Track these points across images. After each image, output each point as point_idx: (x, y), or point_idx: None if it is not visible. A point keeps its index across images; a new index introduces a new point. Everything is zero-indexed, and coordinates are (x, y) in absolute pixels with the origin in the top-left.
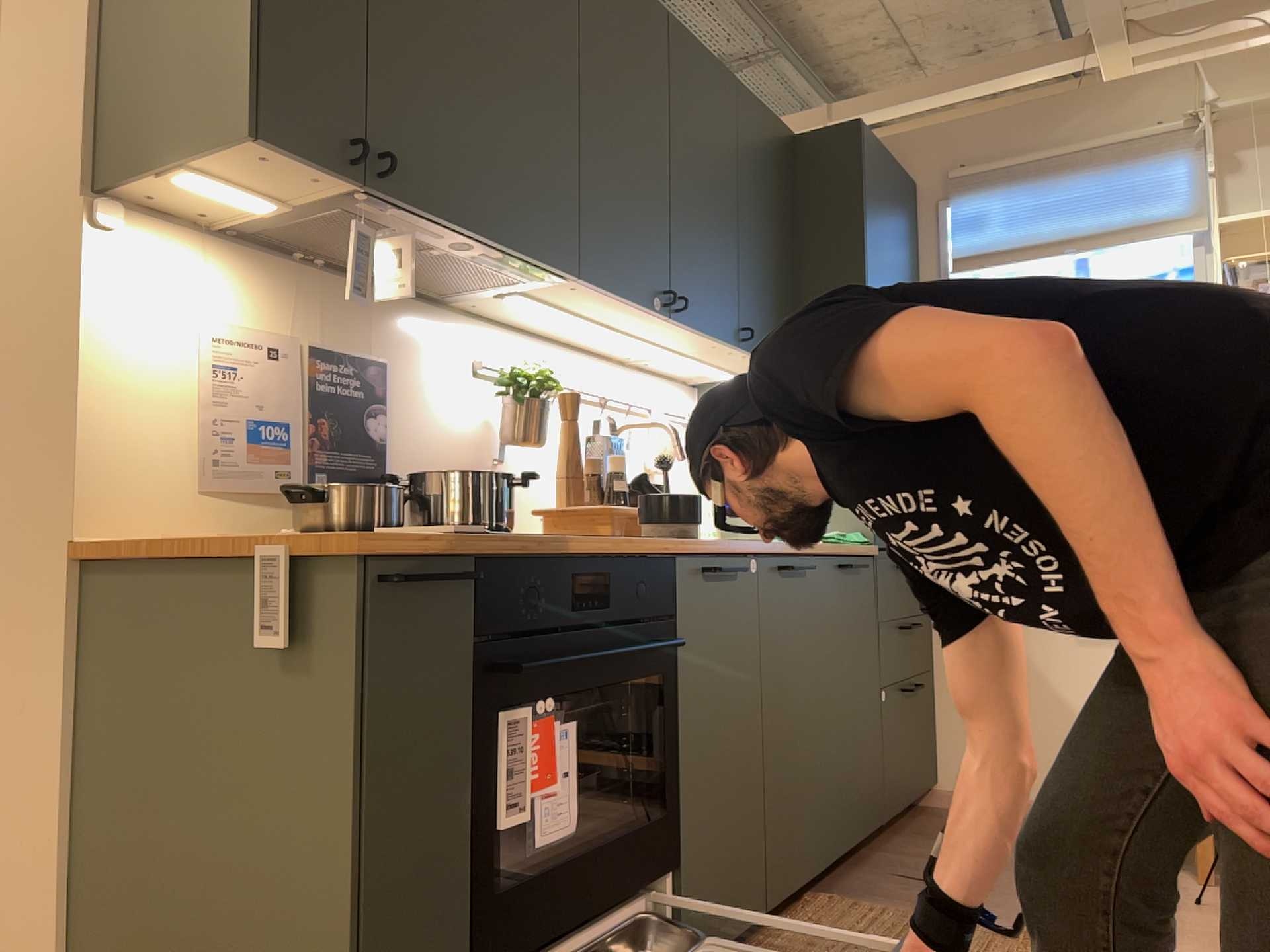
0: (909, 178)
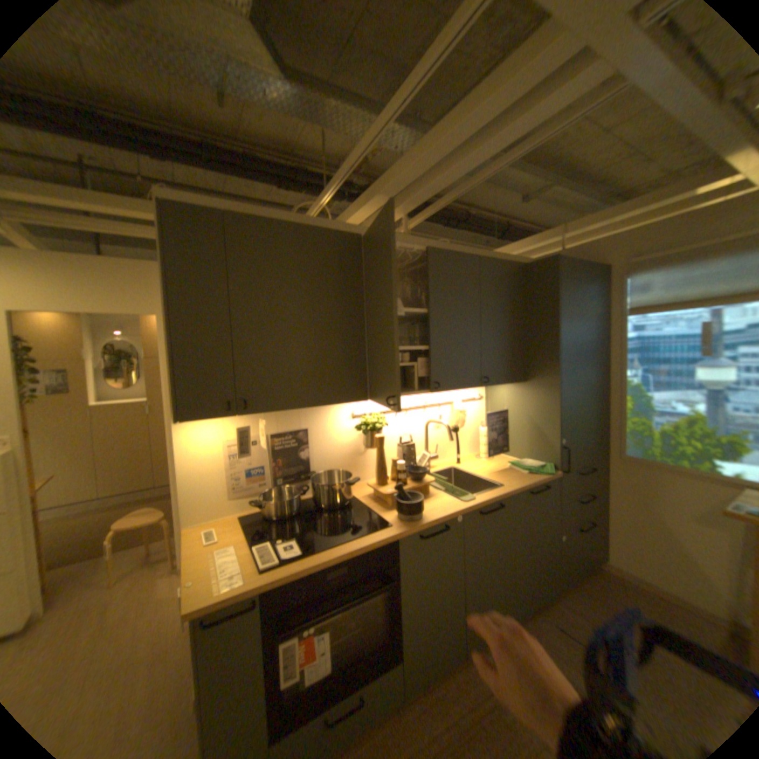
0: (606, 261)
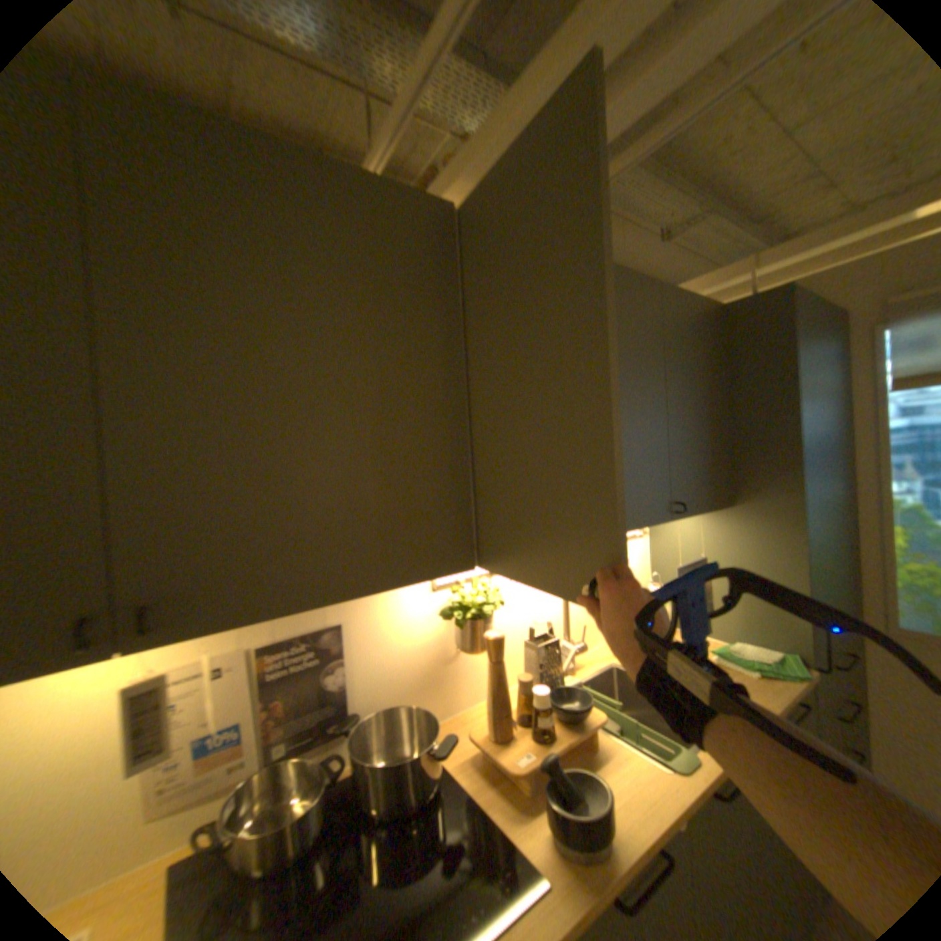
0: (840, 305)
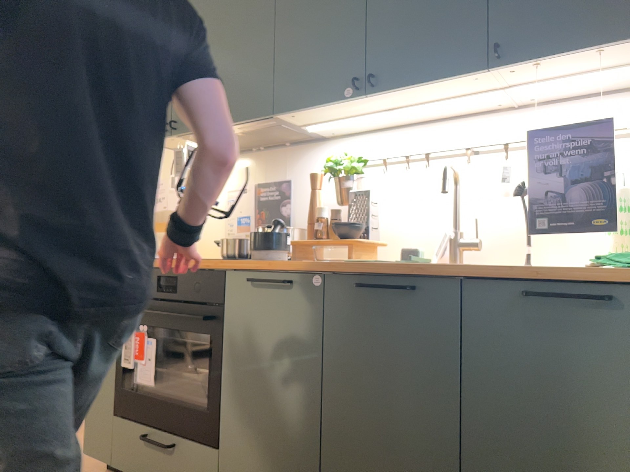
0: None
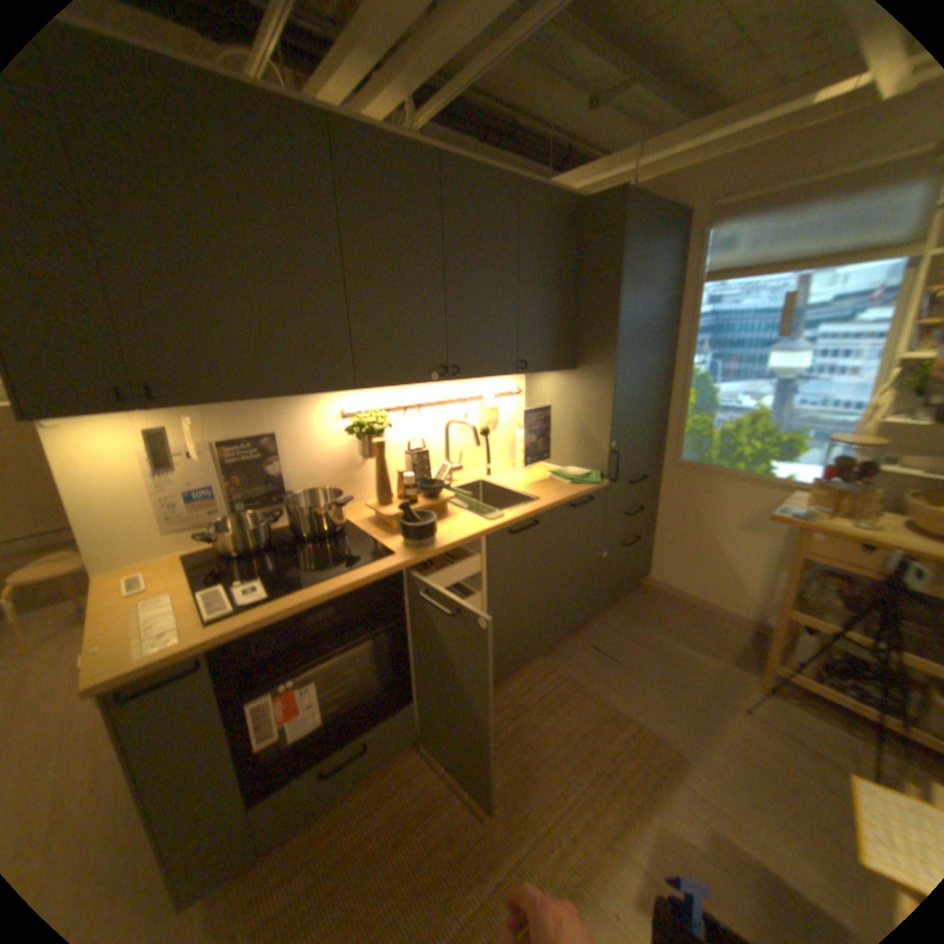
0: (687, 204)
